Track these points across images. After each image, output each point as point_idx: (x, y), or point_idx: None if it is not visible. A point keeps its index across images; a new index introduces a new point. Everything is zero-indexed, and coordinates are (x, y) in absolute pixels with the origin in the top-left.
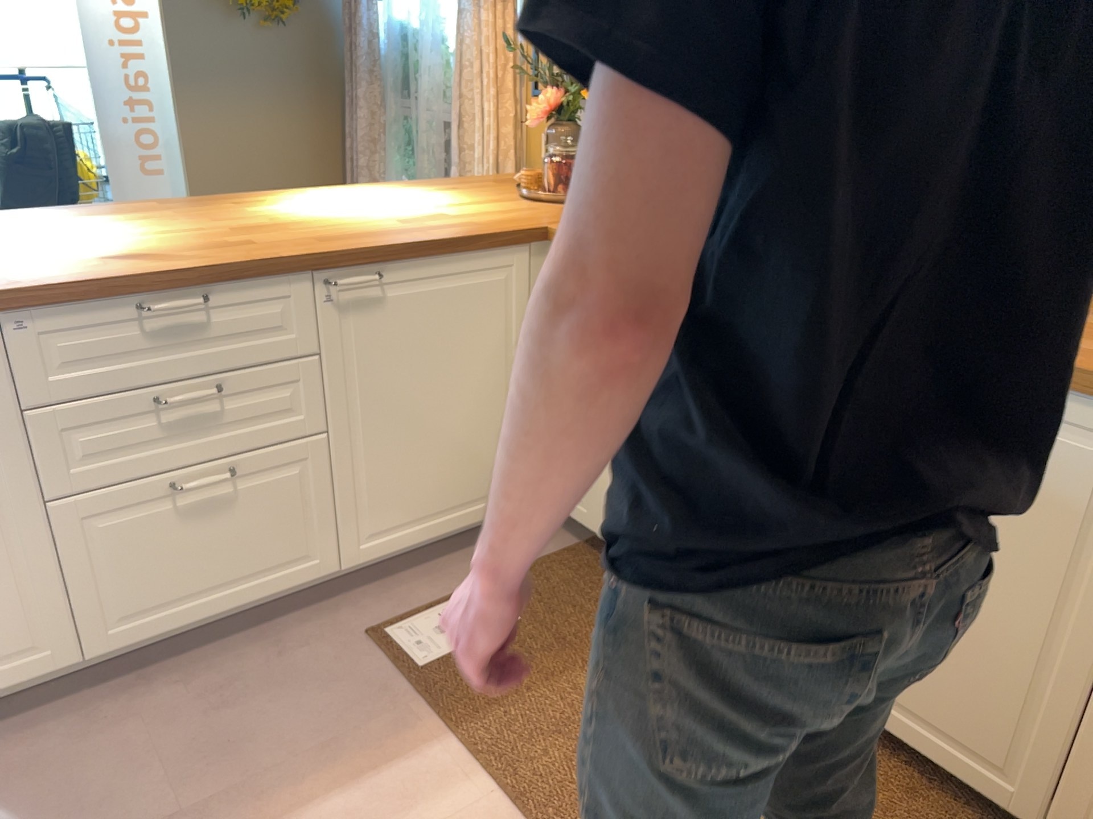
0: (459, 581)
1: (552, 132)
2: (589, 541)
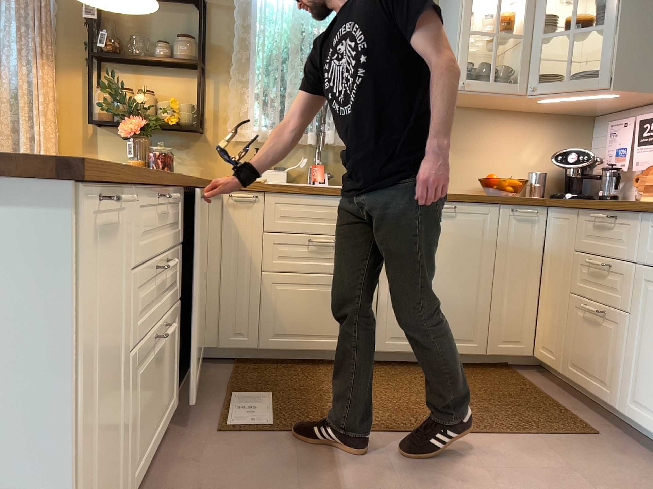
0: (214, 398)
1: (139, 140)
2: (237, 362)
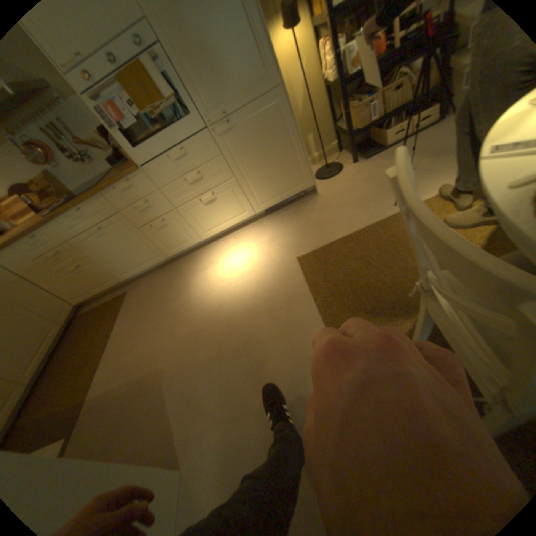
0: None
1: None
2: None
